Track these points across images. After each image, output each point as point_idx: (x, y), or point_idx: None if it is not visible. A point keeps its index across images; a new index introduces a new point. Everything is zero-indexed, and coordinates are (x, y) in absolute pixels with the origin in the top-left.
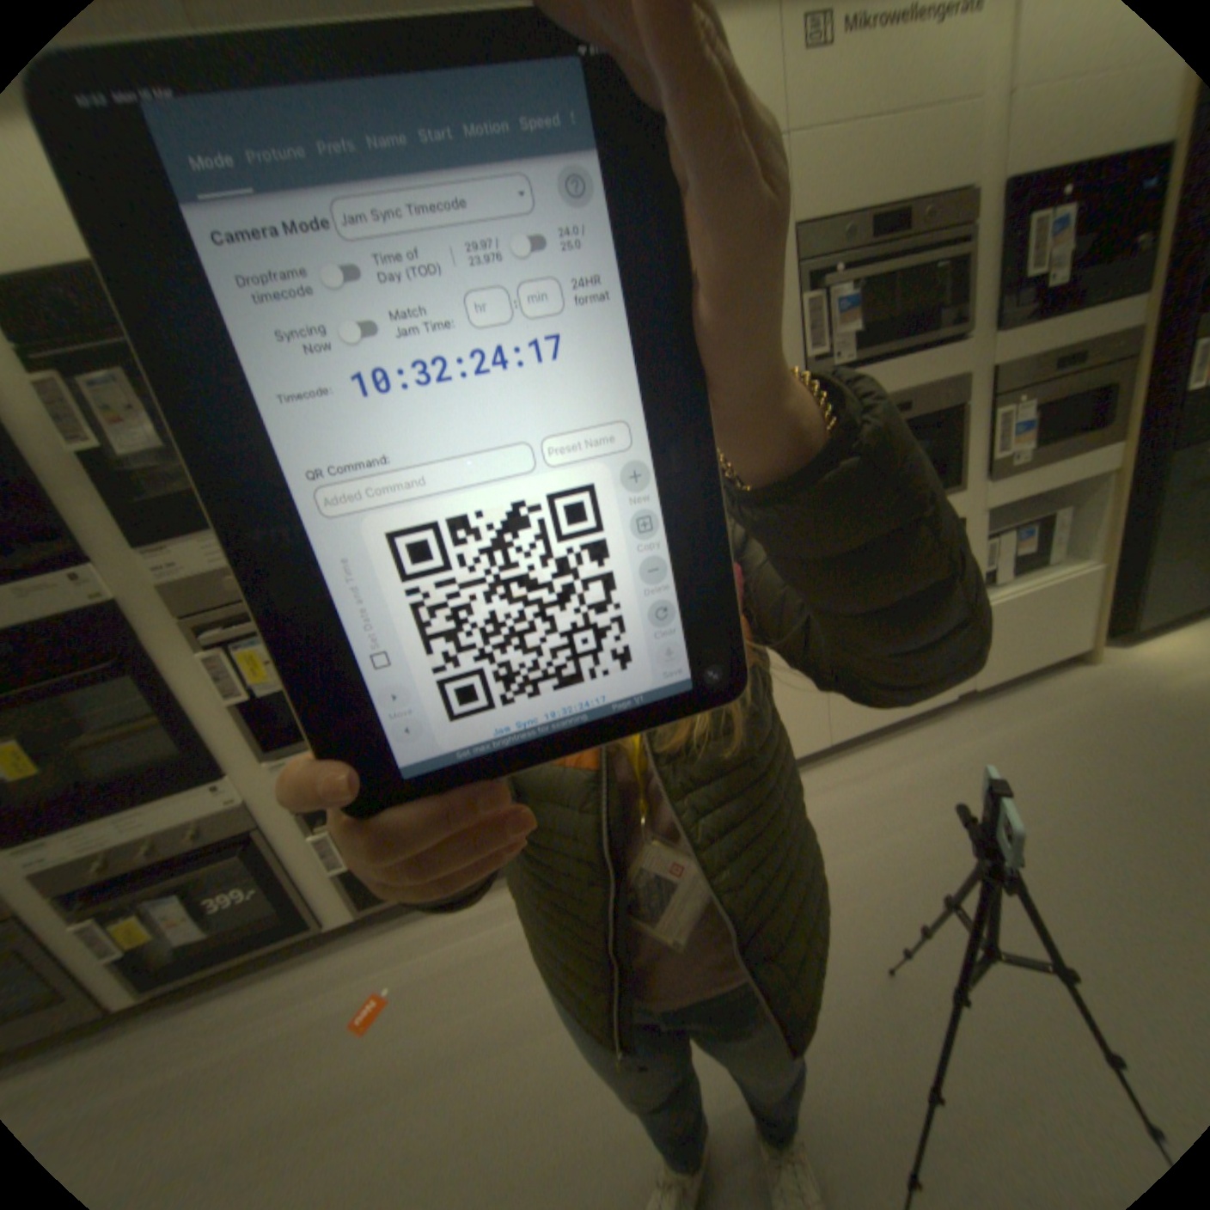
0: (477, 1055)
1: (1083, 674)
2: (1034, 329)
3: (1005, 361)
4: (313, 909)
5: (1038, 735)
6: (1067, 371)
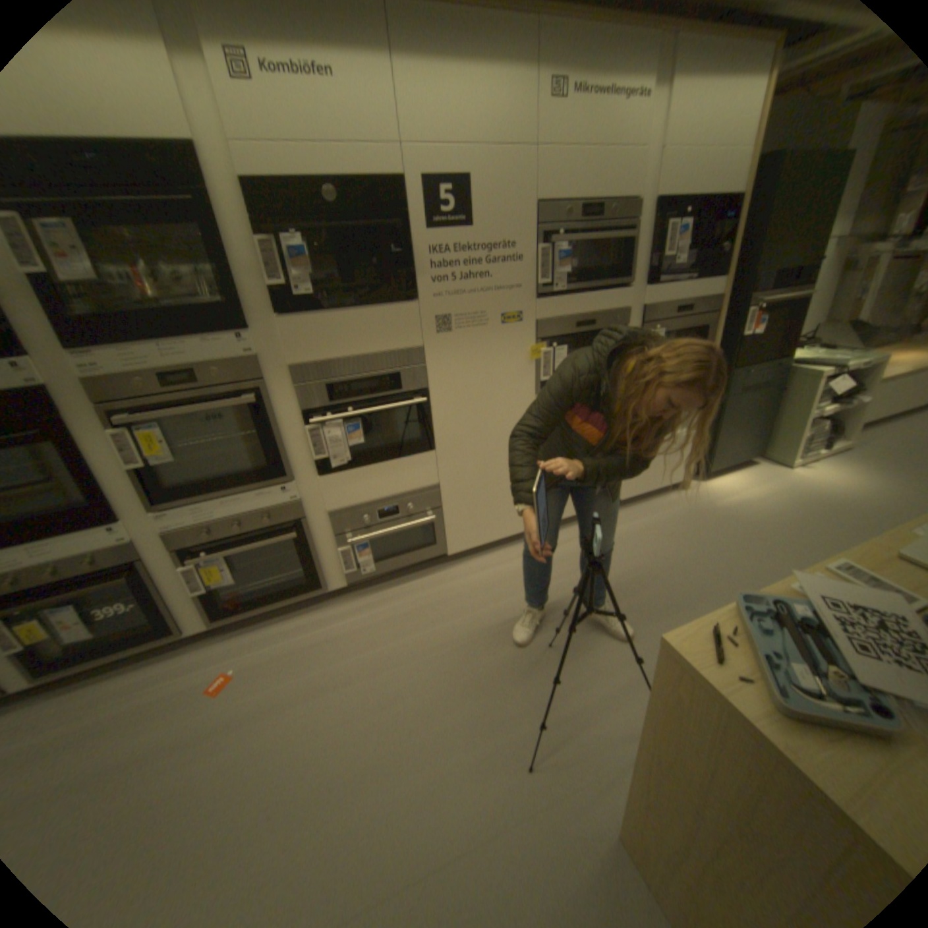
0: (298, 702)
1: (679, 495)
2: (667, 288)
3: (649, 304)
4: (177, 621)
5: (648, 527)
6: (682, 315)
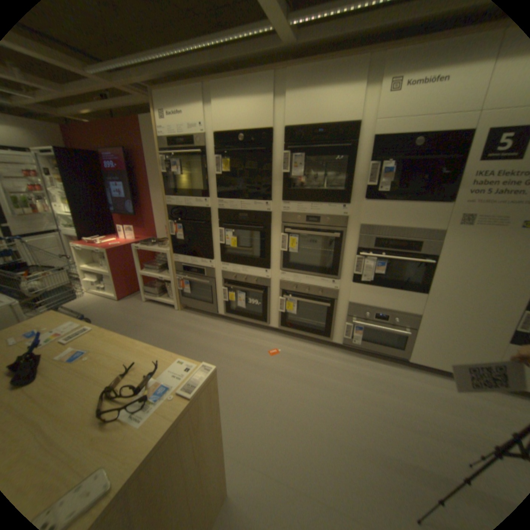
0: (301, 382)
1: None
2: None
3: None
4: (270, 318)
5: None
6: None
